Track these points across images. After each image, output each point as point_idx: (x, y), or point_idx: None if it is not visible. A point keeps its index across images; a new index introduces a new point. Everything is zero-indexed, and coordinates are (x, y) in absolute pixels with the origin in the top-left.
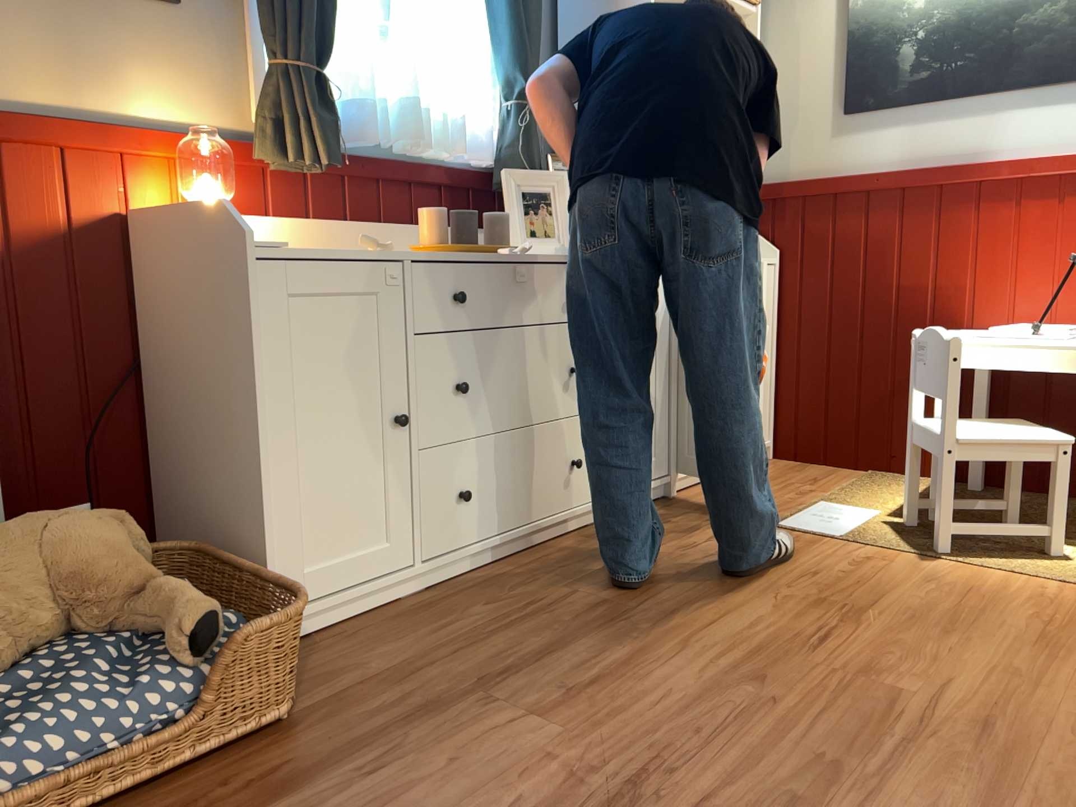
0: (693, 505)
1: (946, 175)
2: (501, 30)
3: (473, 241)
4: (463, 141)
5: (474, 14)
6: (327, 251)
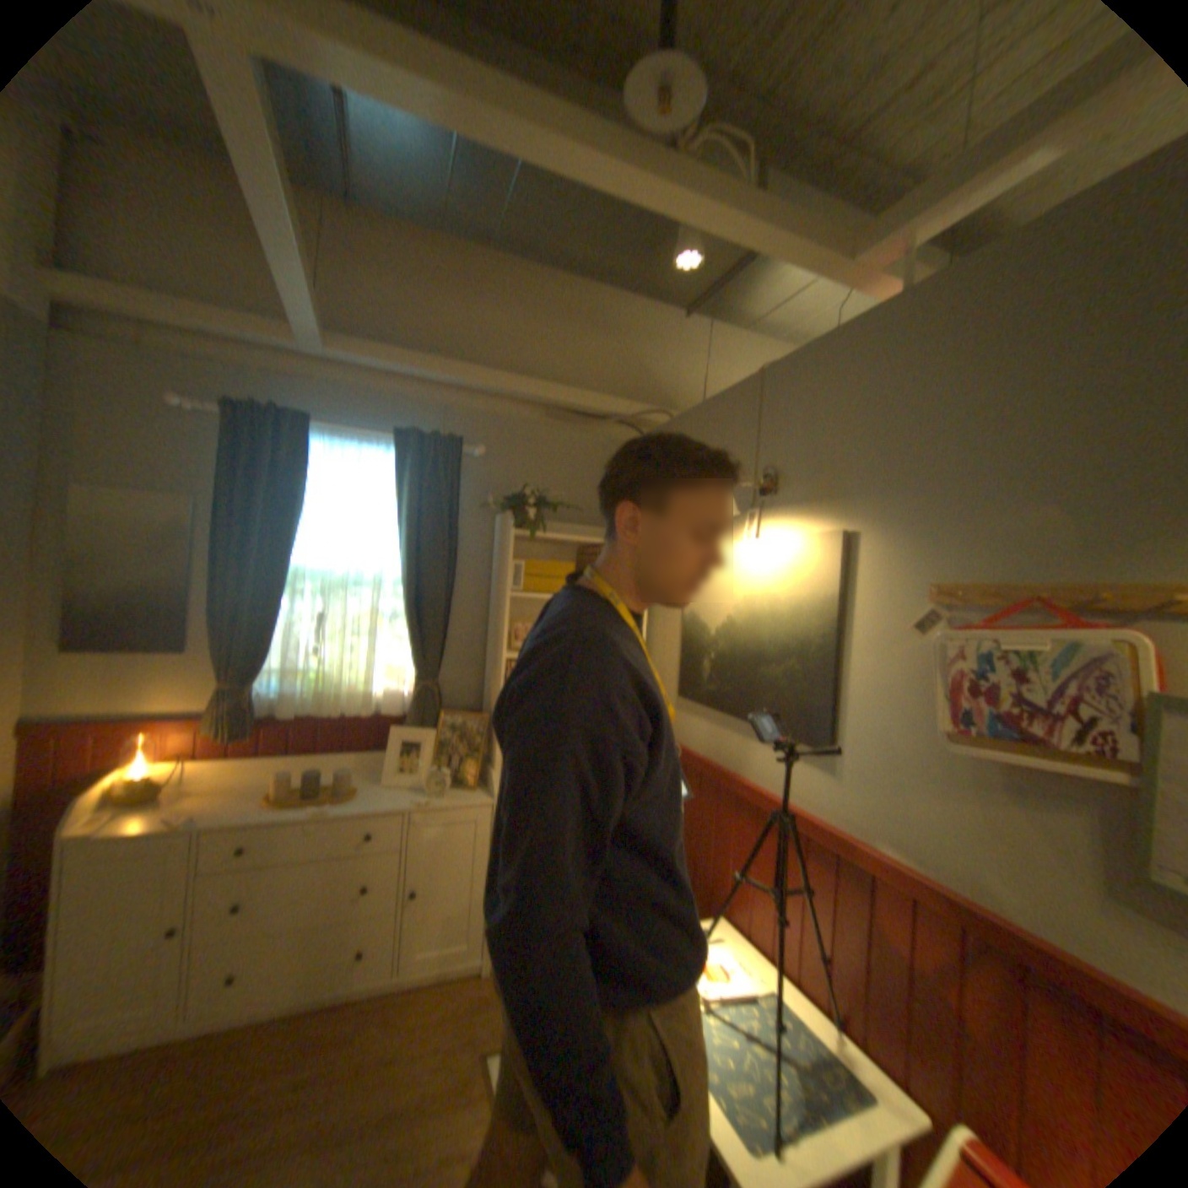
0: (480, 997)
1: (718, 778)
2: (409, 638)
3: (311, 793)
4: (387, 700)
5: (402, 626)
6: (146, 826)
